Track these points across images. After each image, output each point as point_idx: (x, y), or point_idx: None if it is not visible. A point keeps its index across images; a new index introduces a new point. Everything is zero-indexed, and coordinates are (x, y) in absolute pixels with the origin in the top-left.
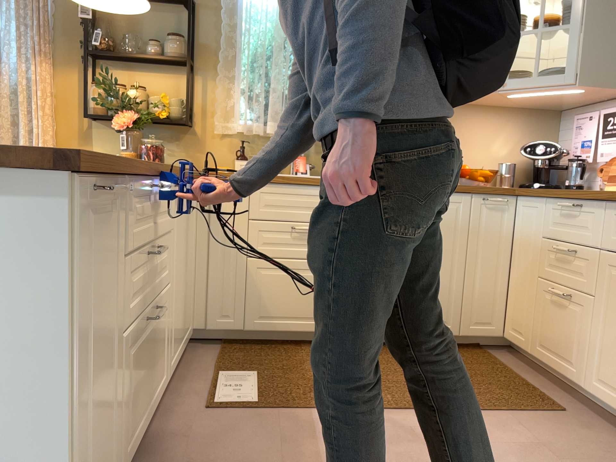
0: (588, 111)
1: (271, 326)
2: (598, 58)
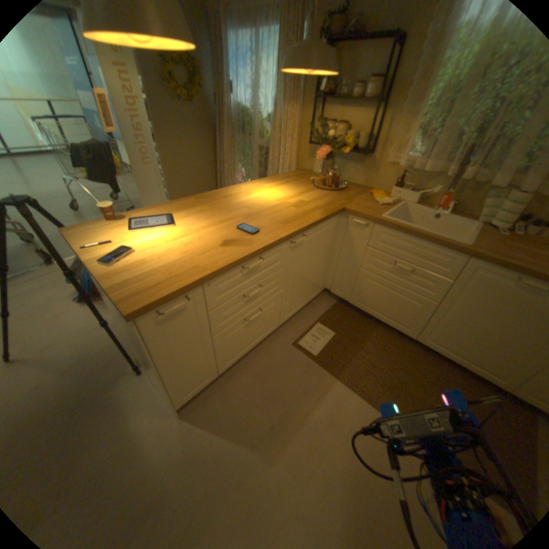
0: None
1: (364, 309)
2: None
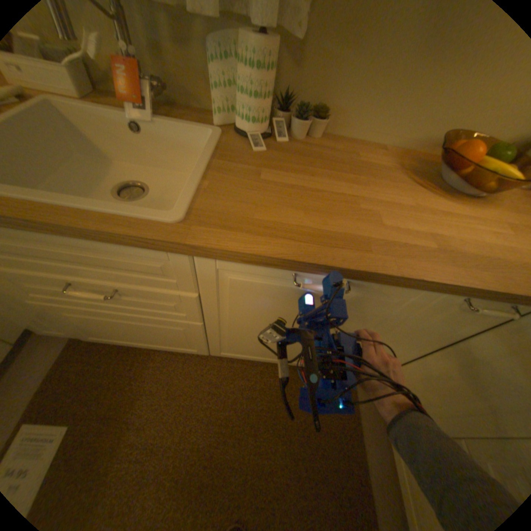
0: None
1: (111, 343)
2: None
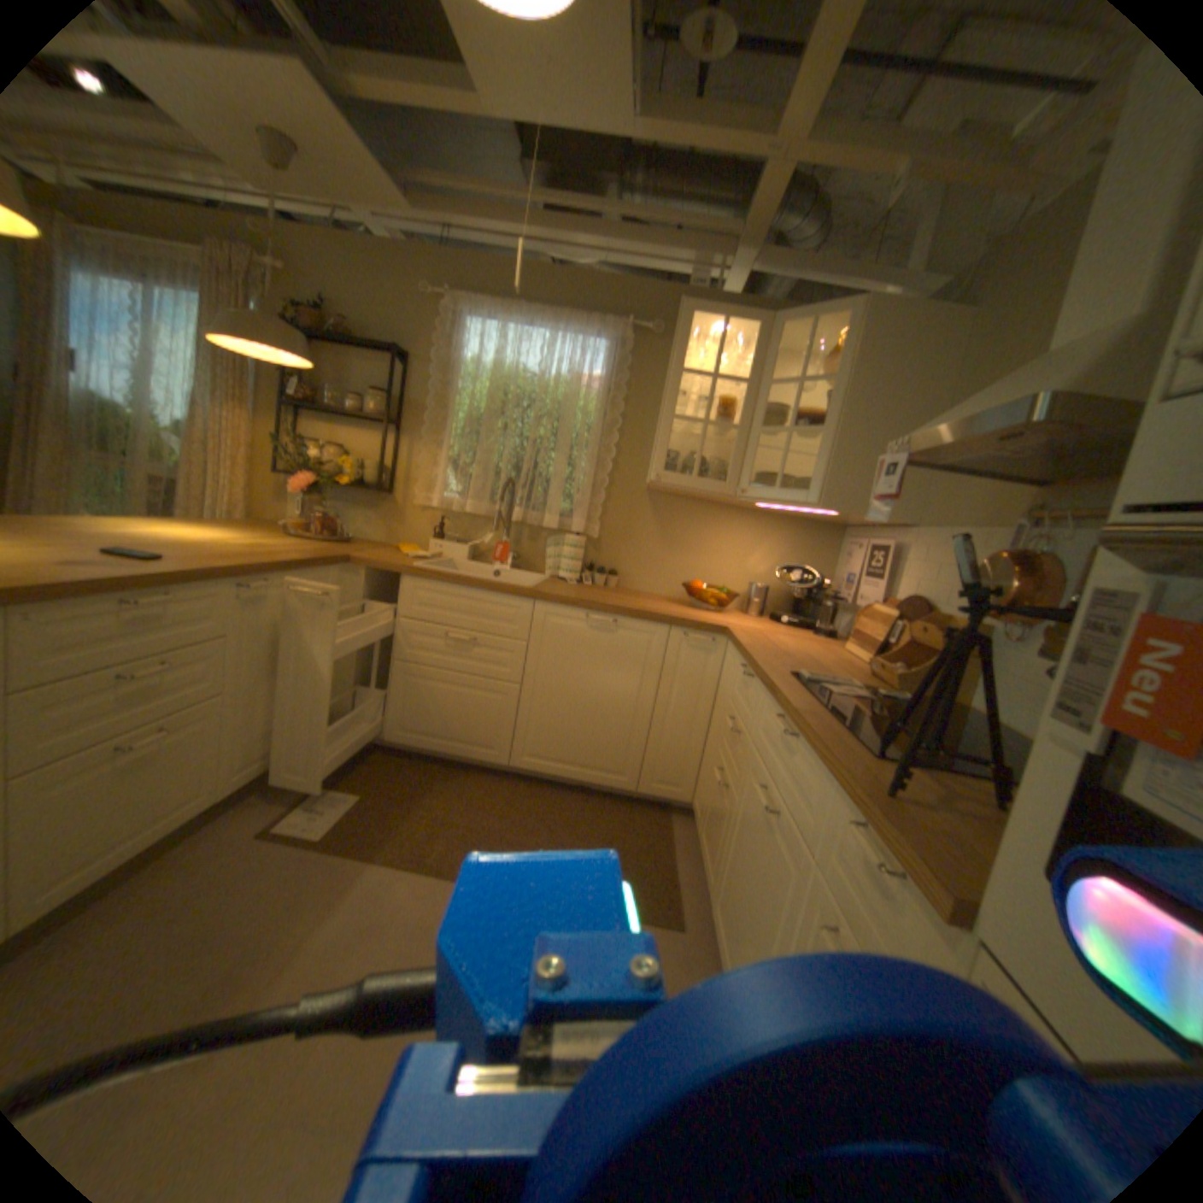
0: (865, 537)
1: (414, 742)
2: (851, 478)
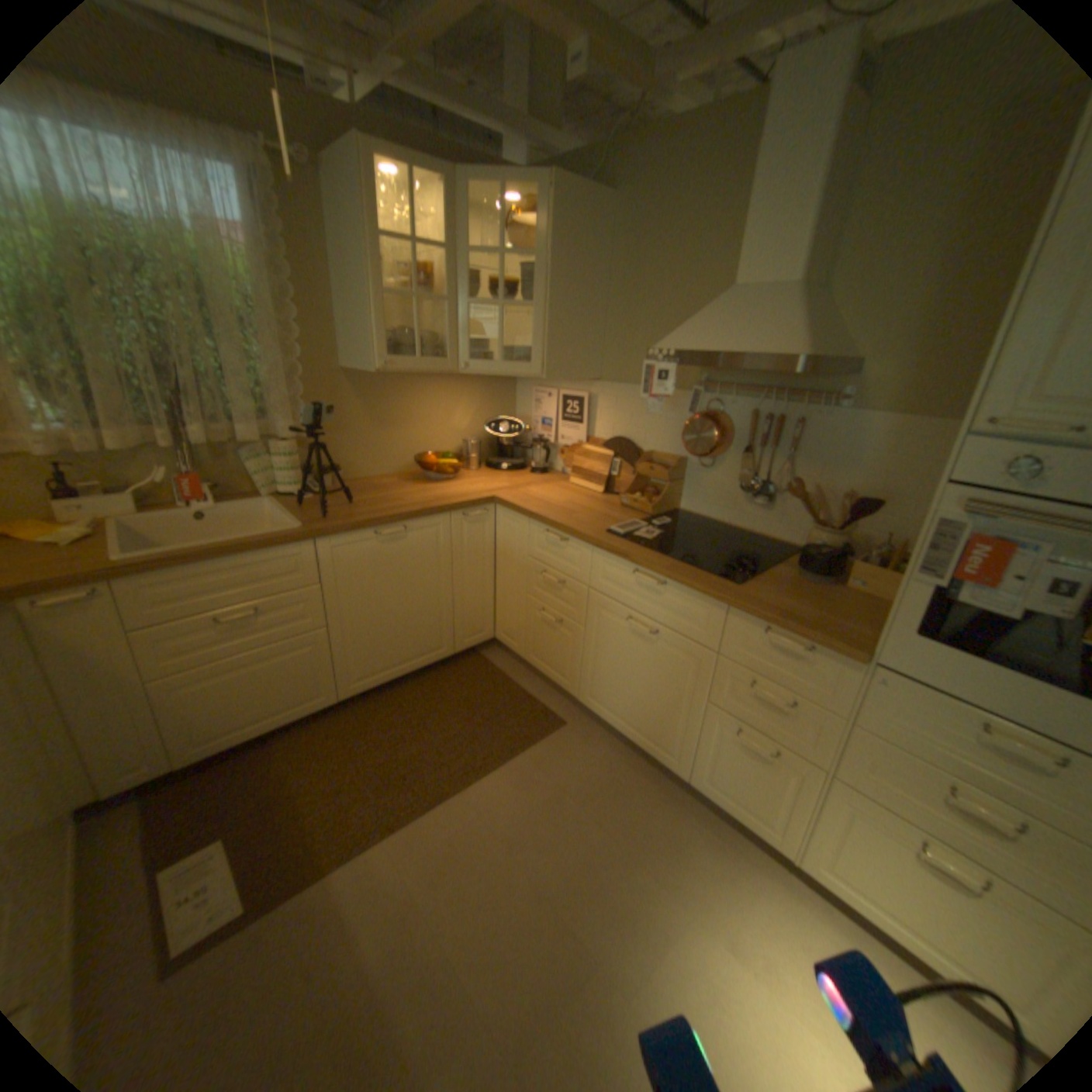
0: (543, 383)
1: (220, 747)
2: (559, 347)
